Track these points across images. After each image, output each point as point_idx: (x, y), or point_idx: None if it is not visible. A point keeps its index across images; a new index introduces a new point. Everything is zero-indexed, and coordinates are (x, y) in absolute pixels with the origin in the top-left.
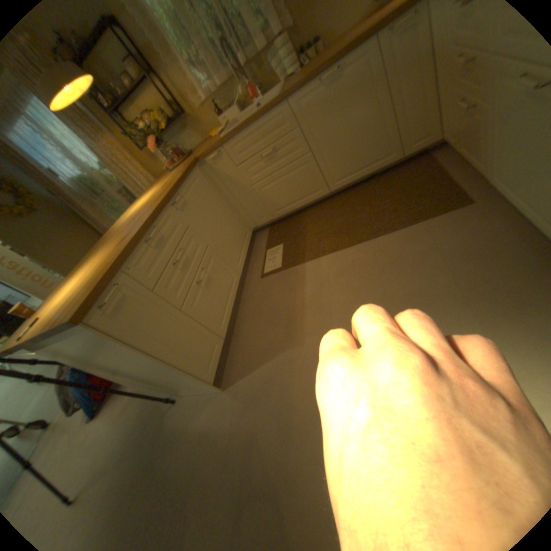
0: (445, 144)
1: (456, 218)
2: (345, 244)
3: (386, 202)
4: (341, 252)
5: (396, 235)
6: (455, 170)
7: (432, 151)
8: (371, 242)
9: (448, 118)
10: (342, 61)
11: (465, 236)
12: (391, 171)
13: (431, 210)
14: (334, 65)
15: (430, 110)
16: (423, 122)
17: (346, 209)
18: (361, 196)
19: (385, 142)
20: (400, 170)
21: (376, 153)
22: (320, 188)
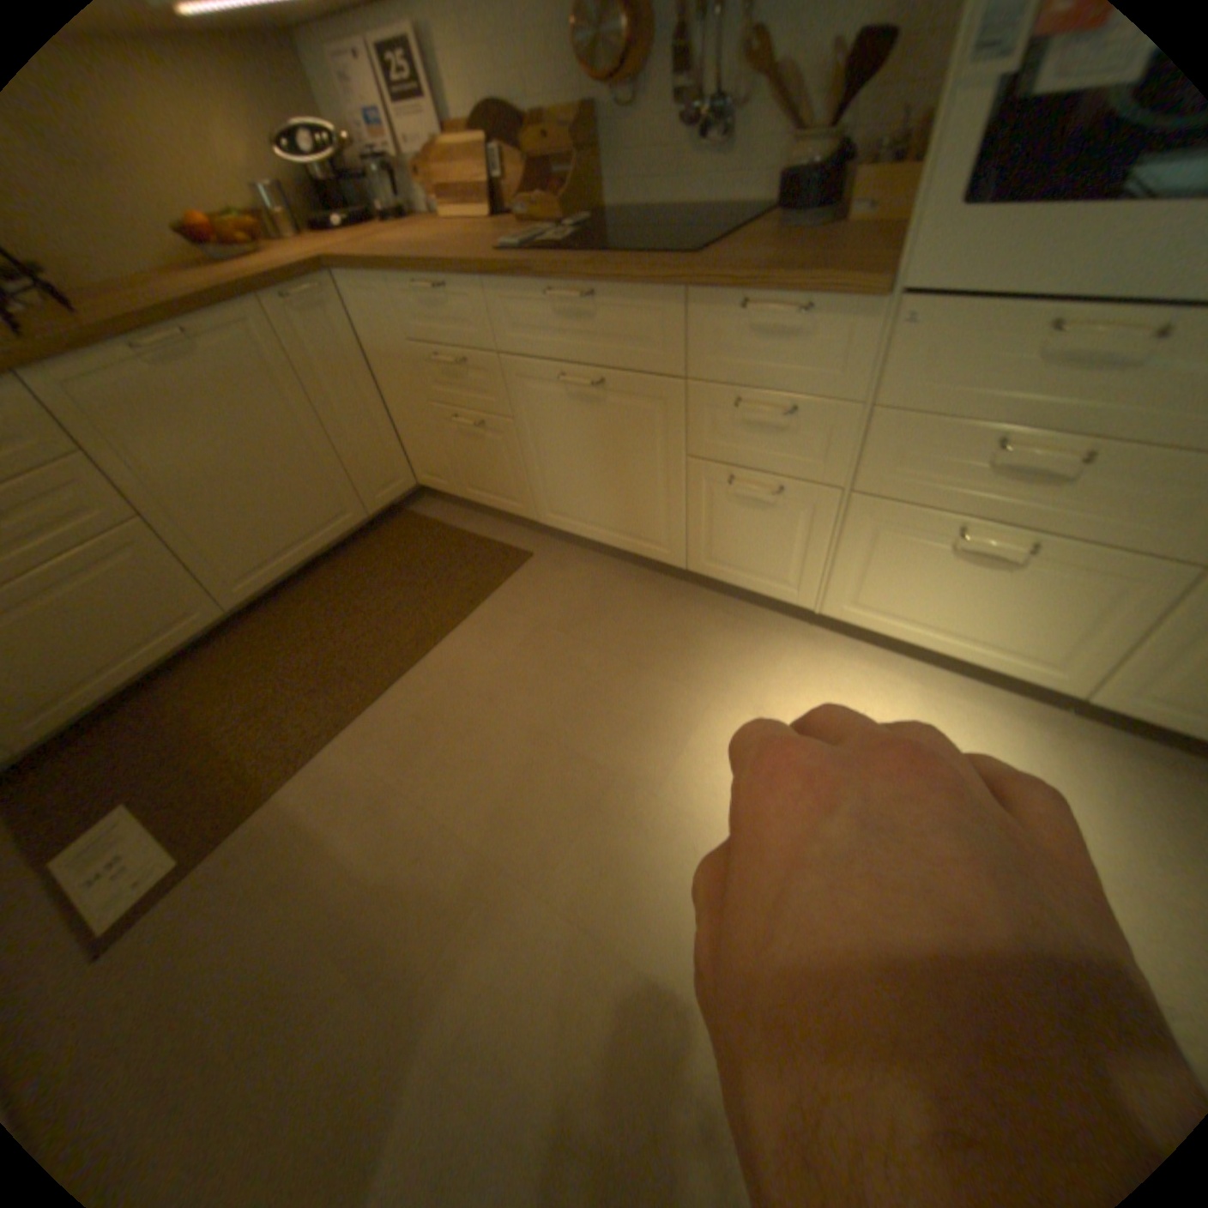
0: (417, 495)
1: (527, 580)
2: (361, 700)
3: (389, 596)
4: (365, 719)
5: (459, 636)
6: (467, 524)
7: (404, 507)
8: (419, 669)
9: (423, 451)
10: (187, 322)
11: (560, 596)
12: (349, 548)
13: (483, 582)
14: (167, 325)
15: (385, 440)
16: (380, 458)
17: (296, 637)
18: (316, 604)
19: (325, 492)
20: (367, 542)
21: (315, 514)
22: (188, 610)
